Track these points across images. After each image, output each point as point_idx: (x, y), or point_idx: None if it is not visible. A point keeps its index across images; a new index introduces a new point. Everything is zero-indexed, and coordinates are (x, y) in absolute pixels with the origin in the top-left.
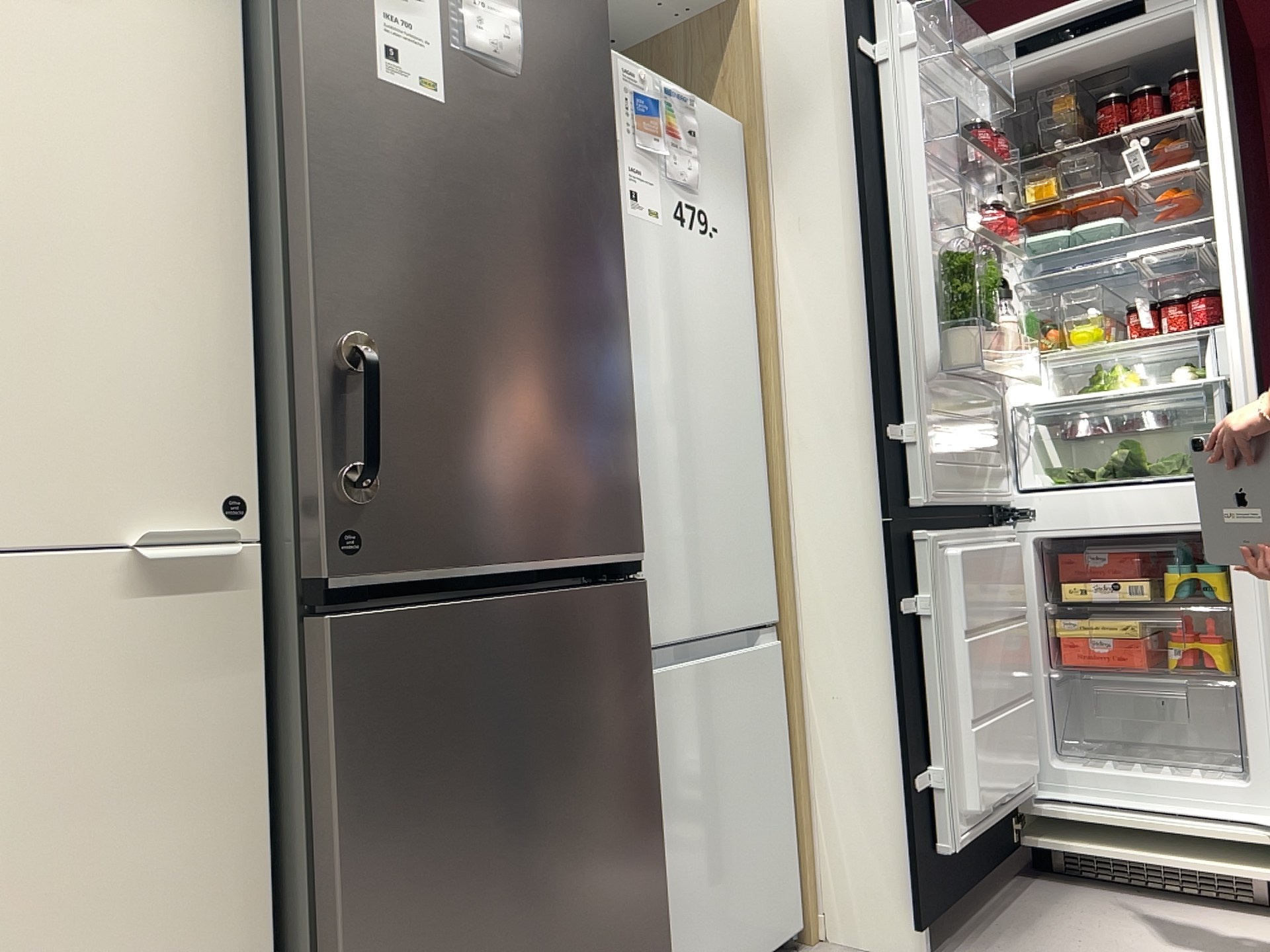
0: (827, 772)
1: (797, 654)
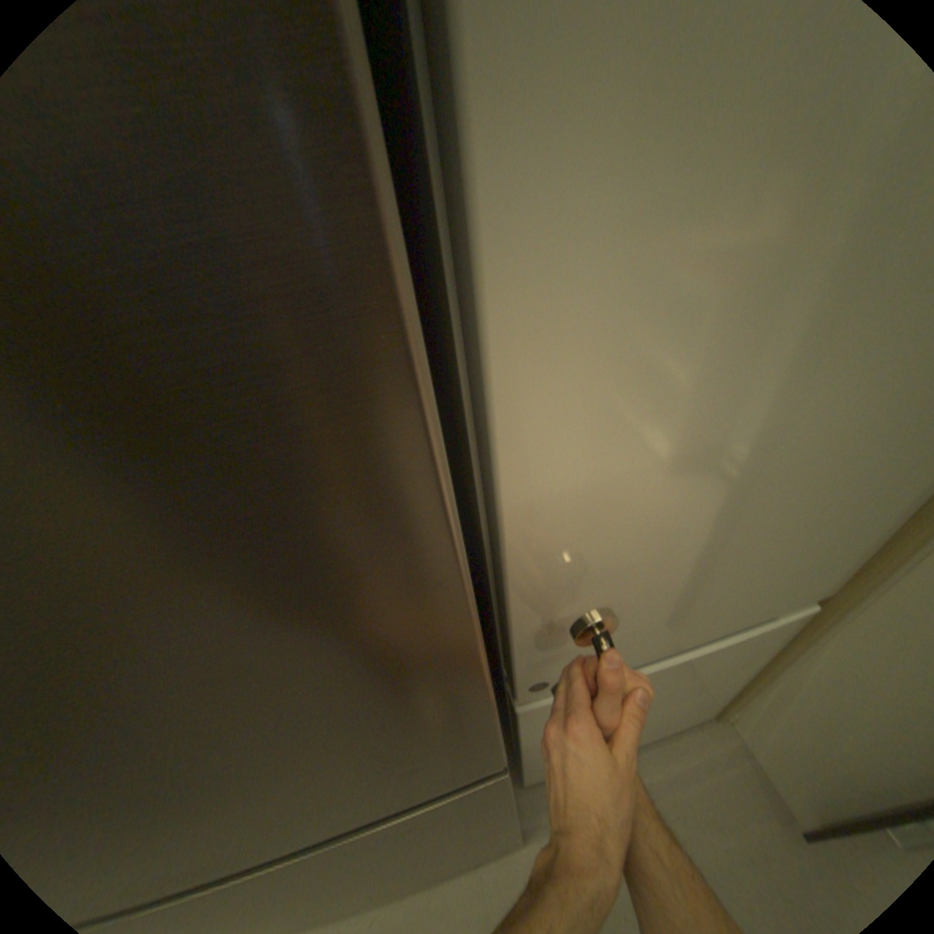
0: (799, 691)
1: (834, 617)
